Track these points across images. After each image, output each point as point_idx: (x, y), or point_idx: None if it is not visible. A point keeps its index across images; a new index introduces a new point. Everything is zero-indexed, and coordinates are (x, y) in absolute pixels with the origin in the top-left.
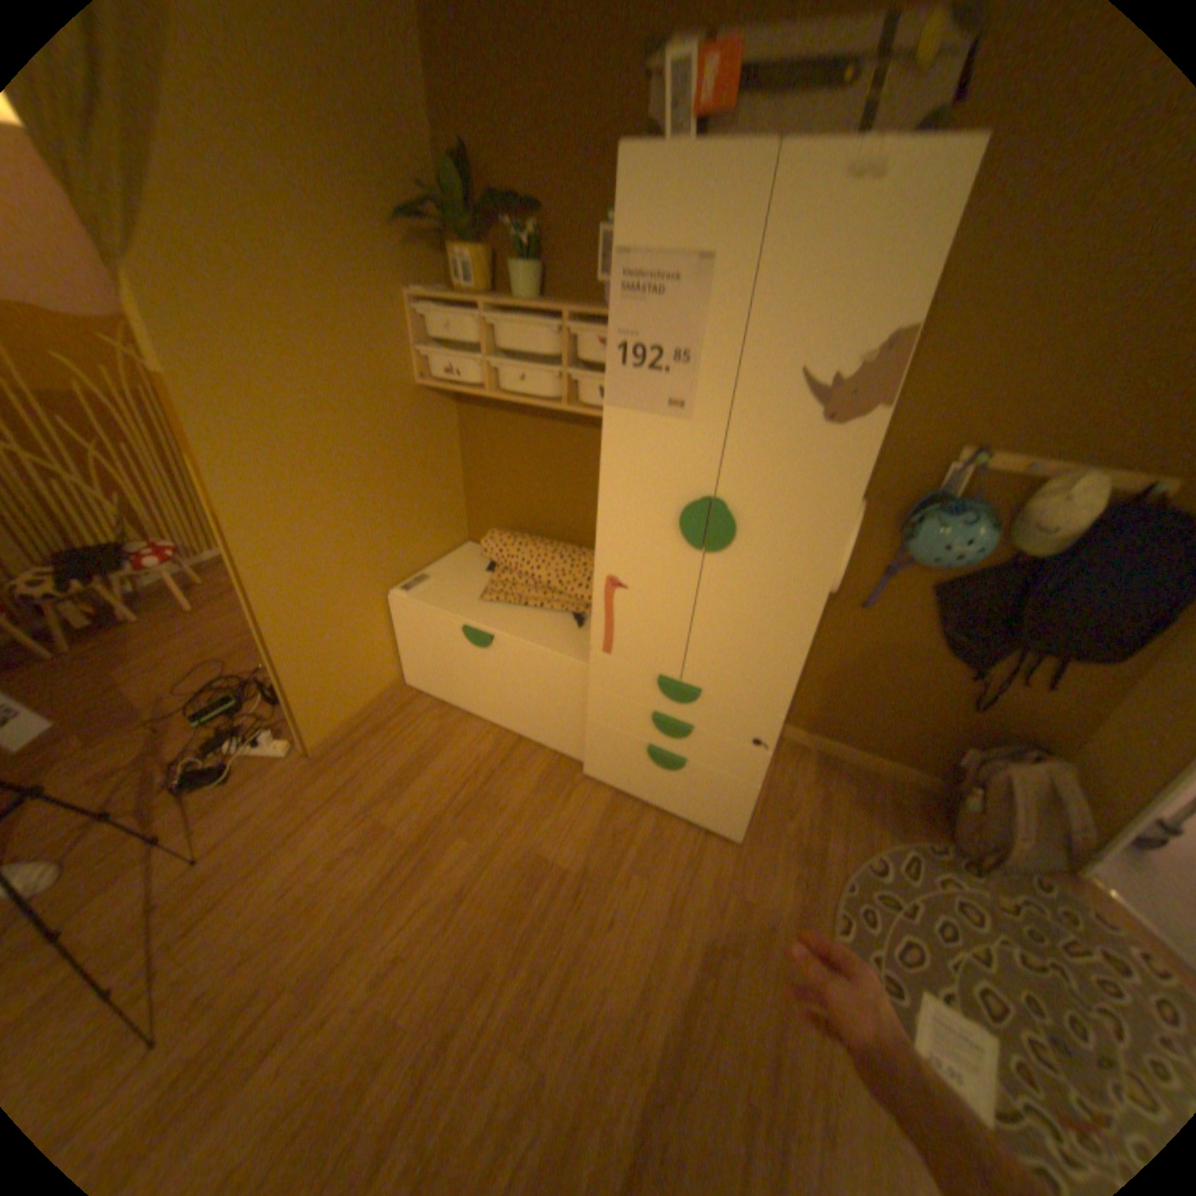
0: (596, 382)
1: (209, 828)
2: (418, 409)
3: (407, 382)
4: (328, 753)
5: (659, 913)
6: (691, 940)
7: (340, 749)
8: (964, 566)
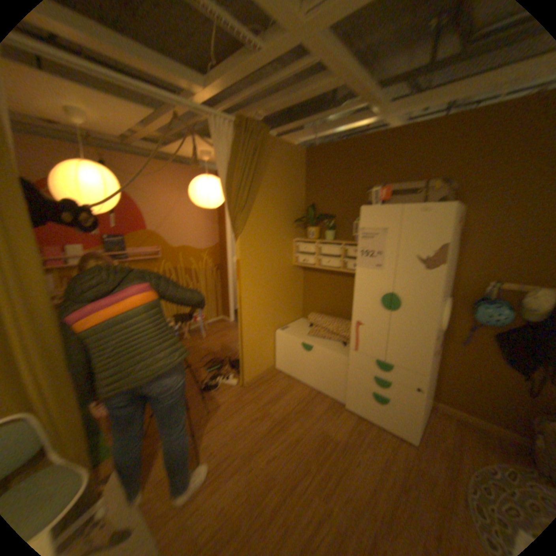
0: (352, 261)
1: (213, 402)
2: (292, 271)
3: (291, 263)
4: (250, 386)
5: (380, 465)
6: (395, 478)
7: (254, 385)
8: (502, 325)
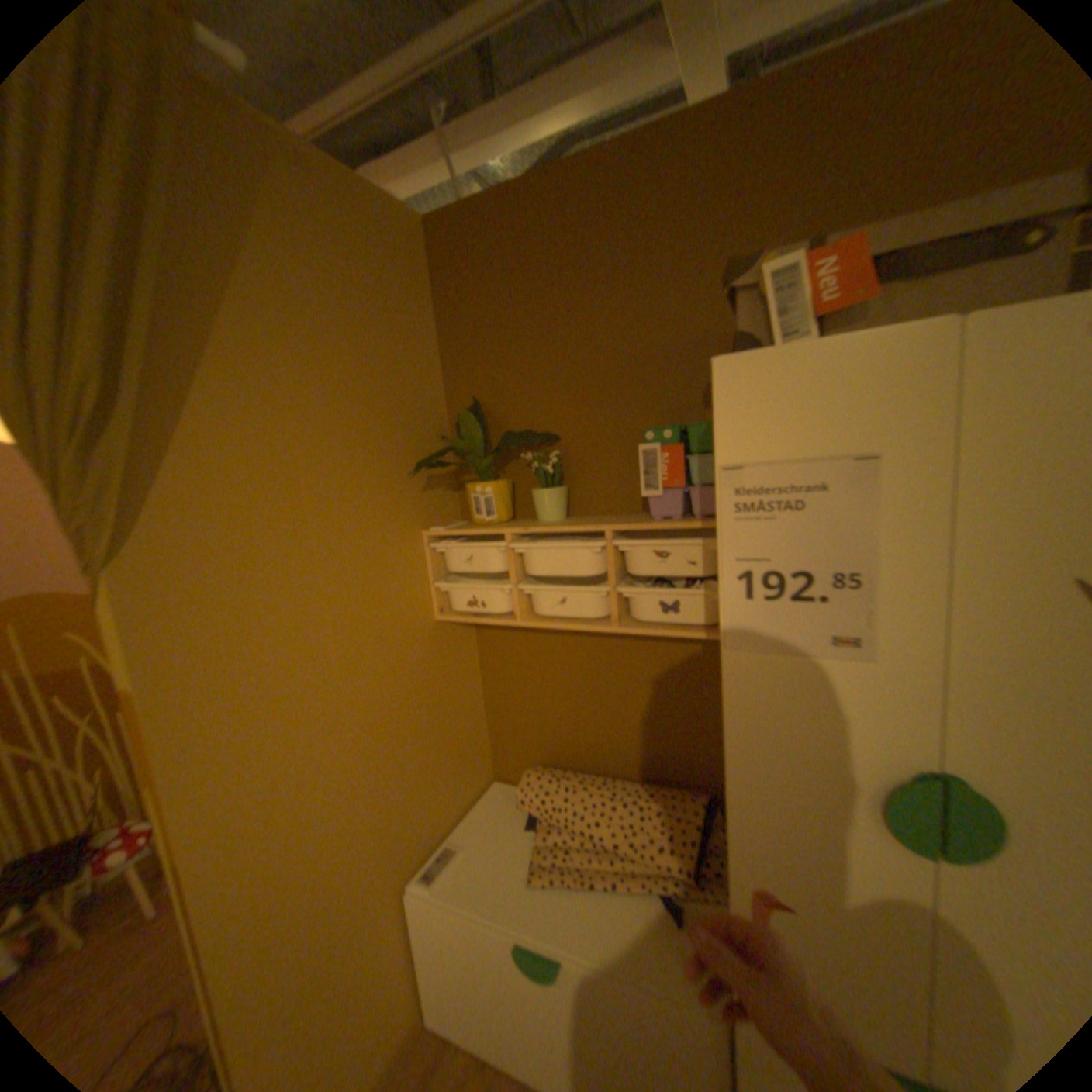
0: (653, 595)
1: None
2: (437, 643)
3: (426, 617)
4: None
5: None
6: None
7: None
8: None
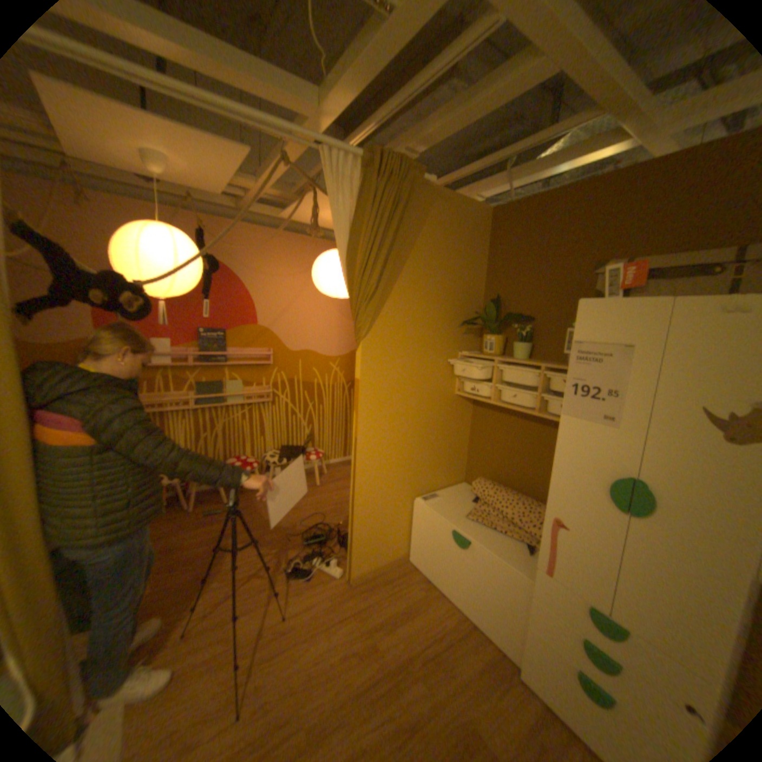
0: (558, 401)
1: (296, 603)
2: (453, 404)
3: (451, 391)
4: (360, 586)
5: None
6: None
7: (367, 586)
8: None
